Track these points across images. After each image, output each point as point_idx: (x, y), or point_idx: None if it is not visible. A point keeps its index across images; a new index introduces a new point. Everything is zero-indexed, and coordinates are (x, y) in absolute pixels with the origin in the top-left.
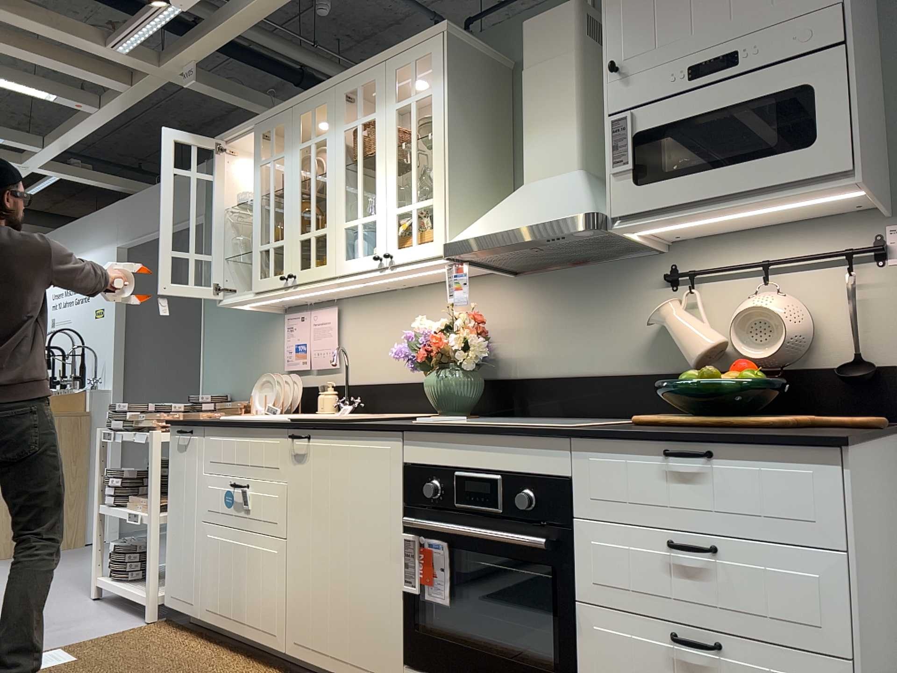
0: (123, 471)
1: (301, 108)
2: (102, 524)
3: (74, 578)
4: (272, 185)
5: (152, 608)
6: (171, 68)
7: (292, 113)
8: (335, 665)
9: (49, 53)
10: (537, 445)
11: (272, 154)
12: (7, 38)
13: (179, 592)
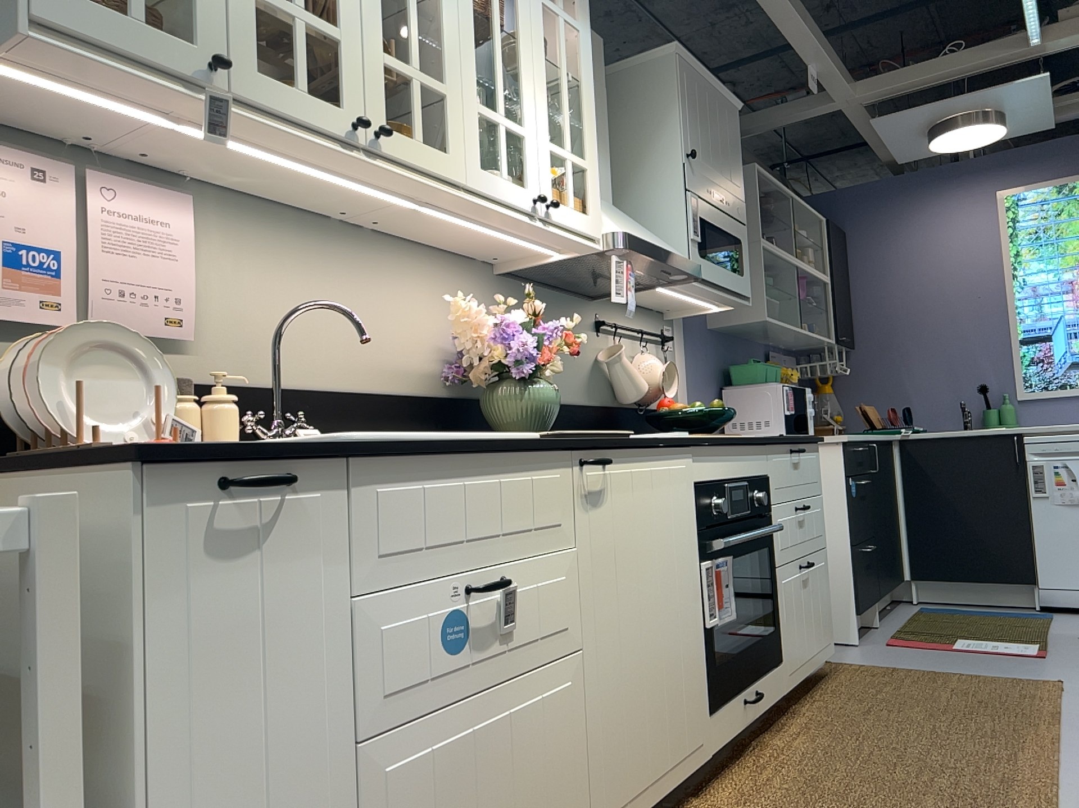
0: None
1: None
2: None
3: None
4: None
5: None
6: None
7: None
8: (656, 790)
9: None
10: (757, 452)
11: None
12: None
13: None
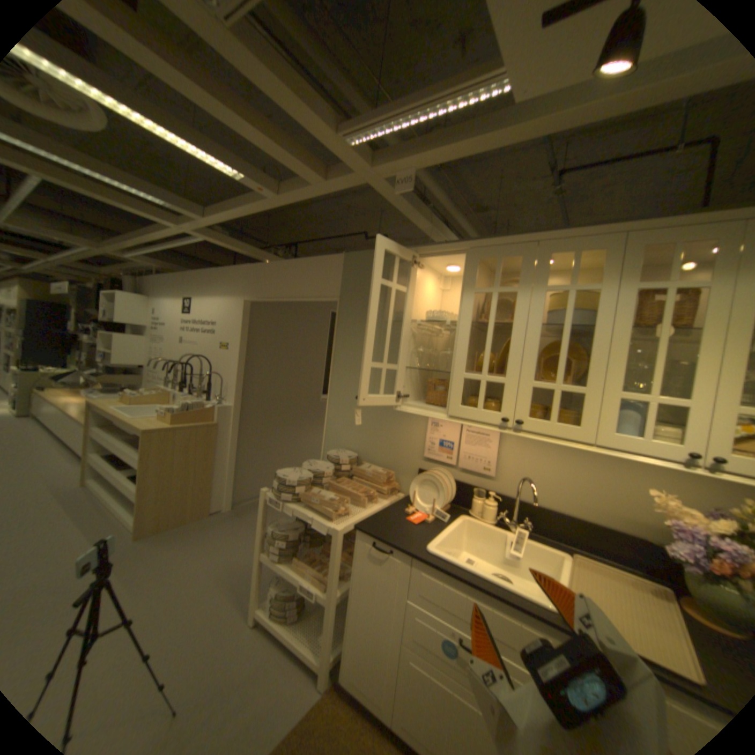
0: (284, 530)
1: (555, 244)
2: (260, 569)
3: (219, 579)
4: (492, 317)
5: (324, 681)
6: (384, 167)
7: (536, 246)
8: None
9: (260, 123)
10: None
11: (497, 284)
12: (221, 93)
13: (361, 687)
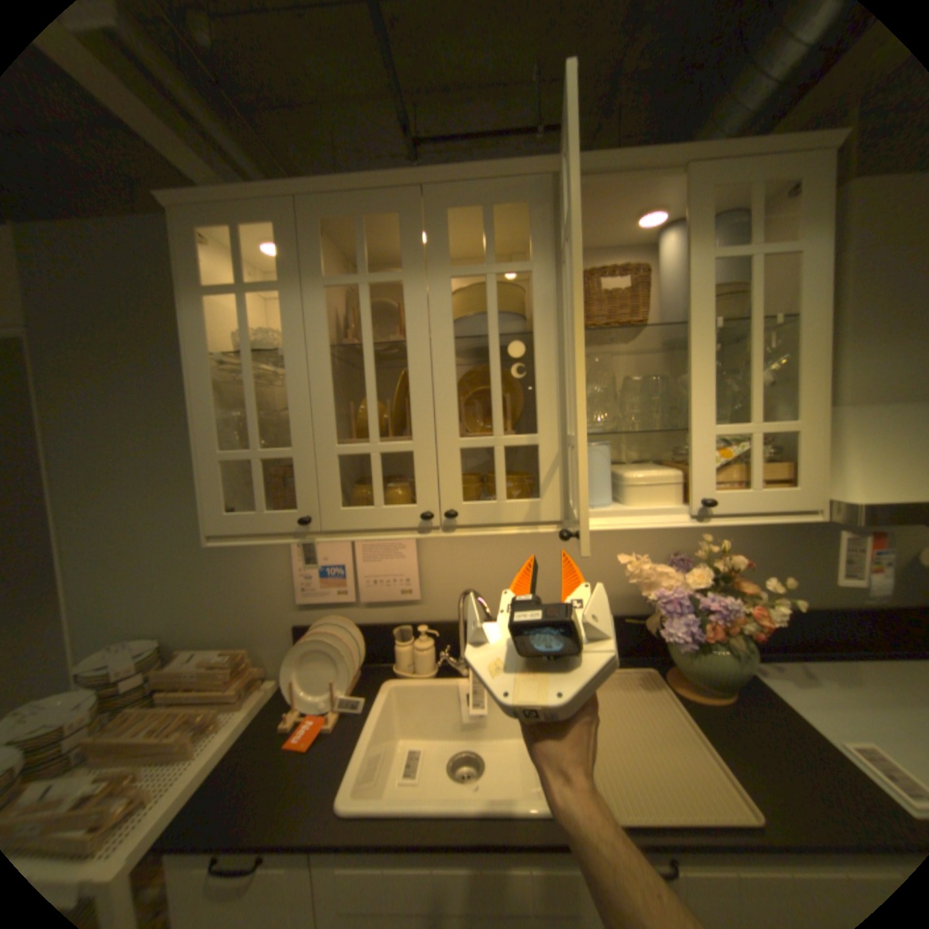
0: None
1: (450, 191)
2: None
3: None
4: (368, 331)
5: None
6: None
7: (420, 193)
8: None
9: None
10: None
11: (363, 266)
12: None
13: None
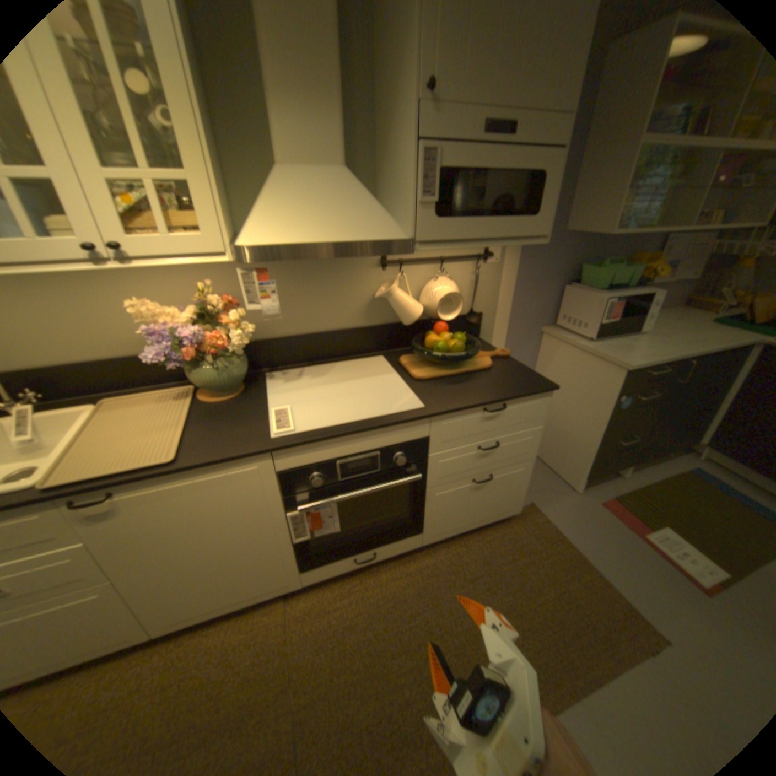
0: None
1: None
2: None
3: None
4: None
5: None
6: None
7: None
8: (225, 610)
9: None
10: (406, 426)
11: None
12: None
13: None
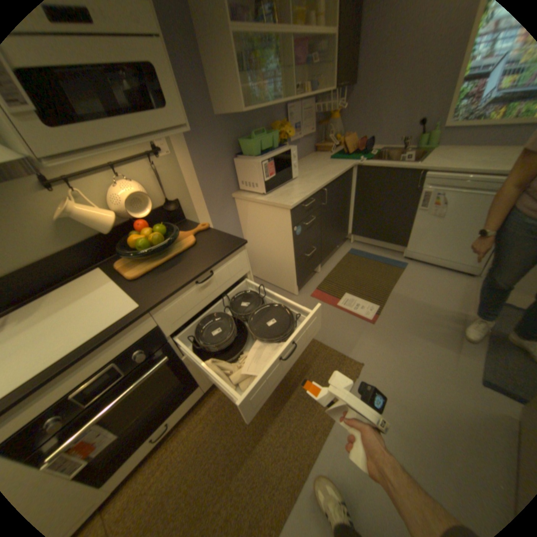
0: None
1: None
2: None
3: None
4: None
5: None
6: None
7: None
8: None
9: None
10: (127, 330)
11: None
12: None
13: None
